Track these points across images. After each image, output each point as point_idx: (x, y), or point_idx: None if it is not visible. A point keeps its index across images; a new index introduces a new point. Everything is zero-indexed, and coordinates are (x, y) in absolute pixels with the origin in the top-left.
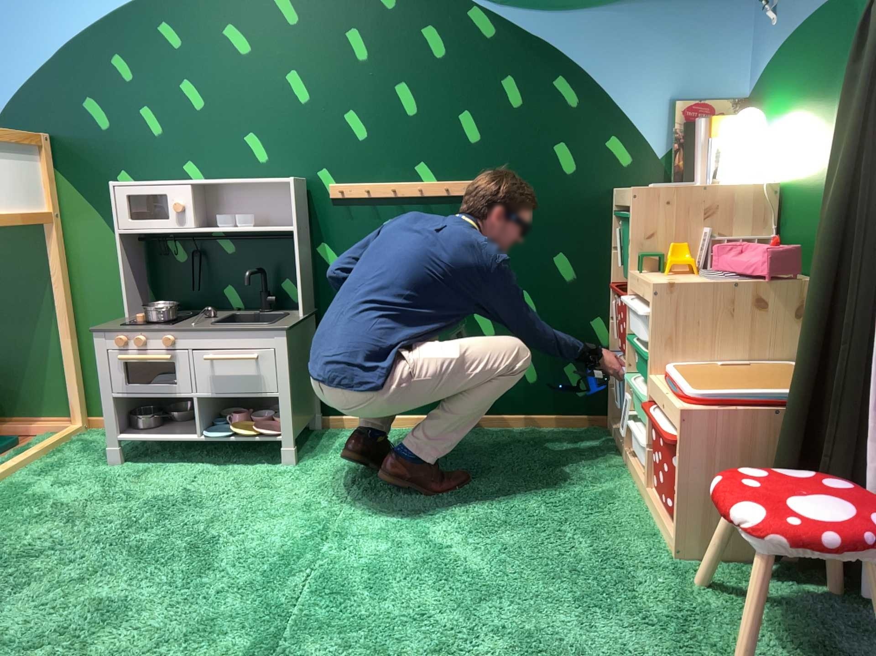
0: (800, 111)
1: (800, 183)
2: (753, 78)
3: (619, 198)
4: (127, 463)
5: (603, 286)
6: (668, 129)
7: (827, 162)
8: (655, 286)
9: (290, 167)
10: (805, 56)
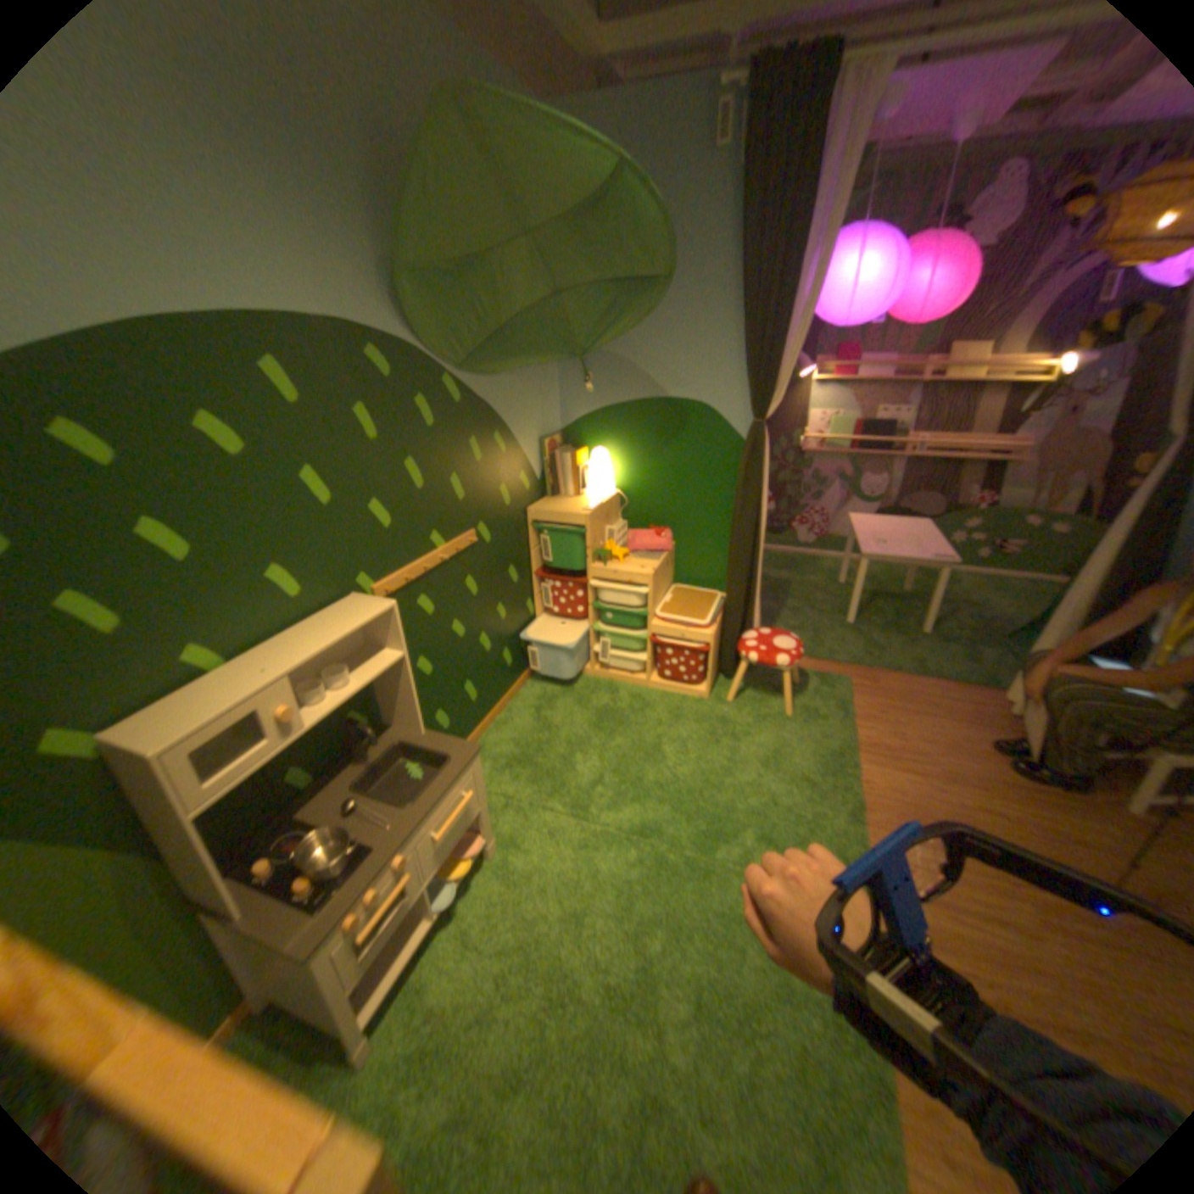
0: (632, 453)
1: (638, 492)
2: (567, 420)
3: (544, 517)
4: (367, 1038)
5: (530, 577)
6: (539, 459)
7: (665, 485)
8: (649, 576)
9: (329, 587)
10: (632, 422)
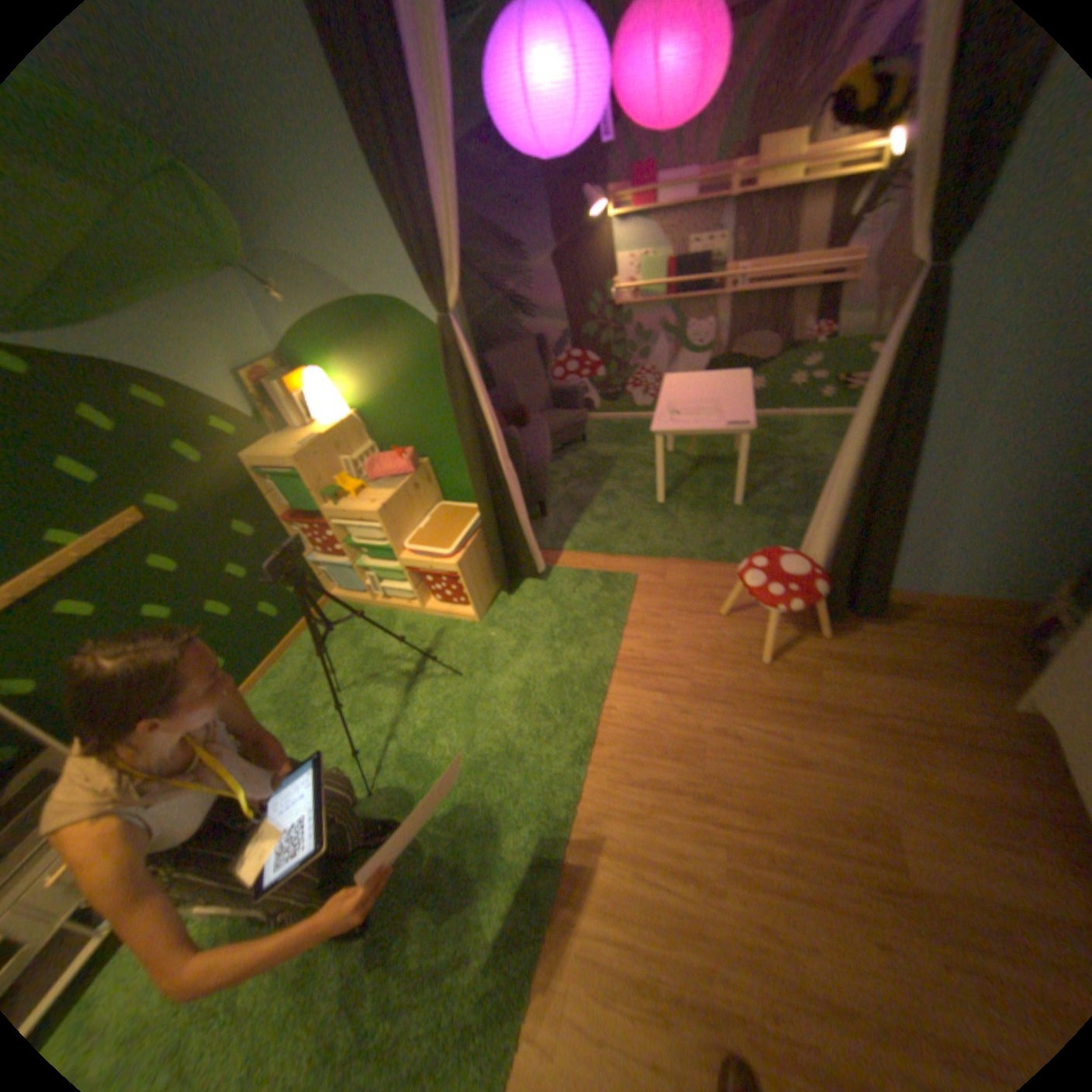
0: (351, 367)
1: (375, 410)
2: (276, 339)
3: (257, 463)
4: None
5: (276, 524)
6: (243, 395)
7: (396, 399)
8: (376, 513)
9: None
10: (336, 332)
